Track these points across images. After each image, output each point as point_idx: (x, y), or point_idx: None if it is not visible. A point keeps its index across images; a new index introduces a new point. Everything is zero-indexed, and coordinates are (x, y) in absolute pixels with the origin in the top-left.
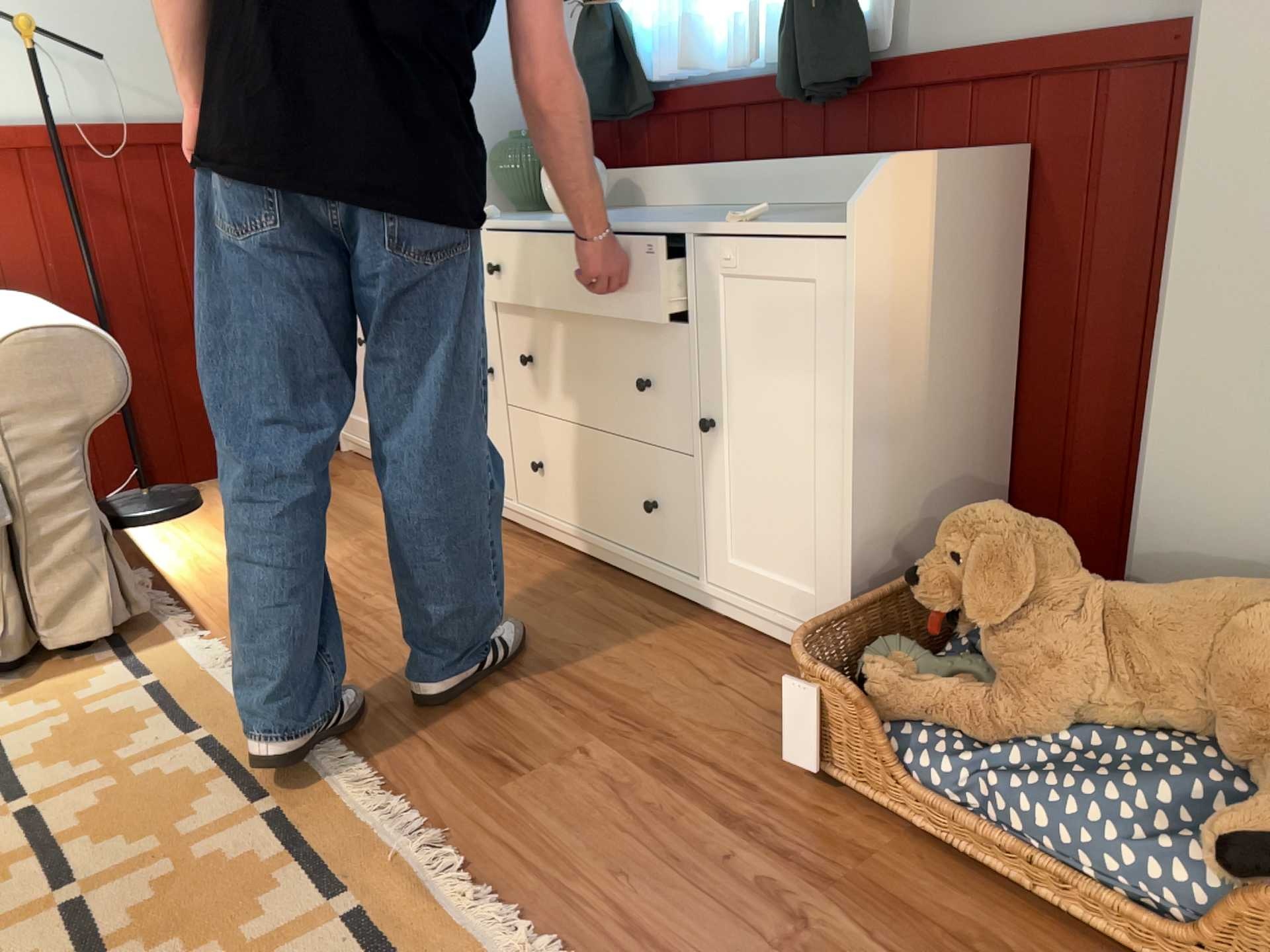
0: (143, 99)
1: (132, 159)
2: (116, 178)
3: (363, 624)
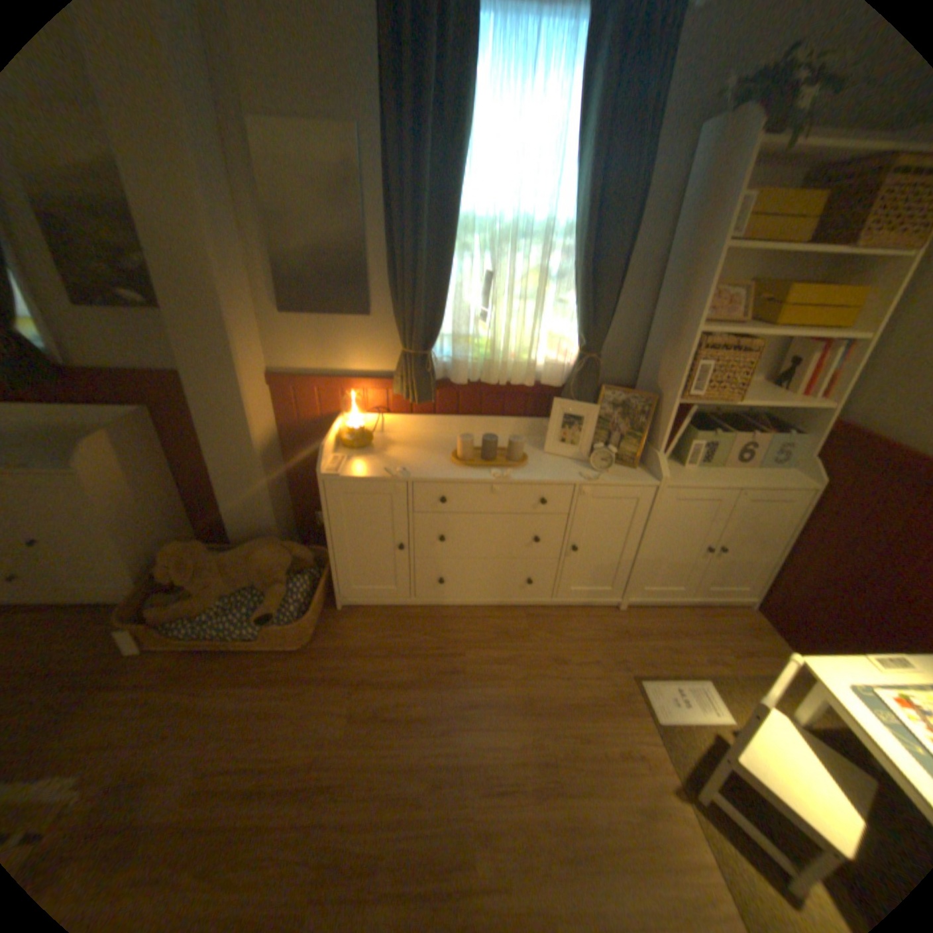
0: None
1: None
2: None
3: None
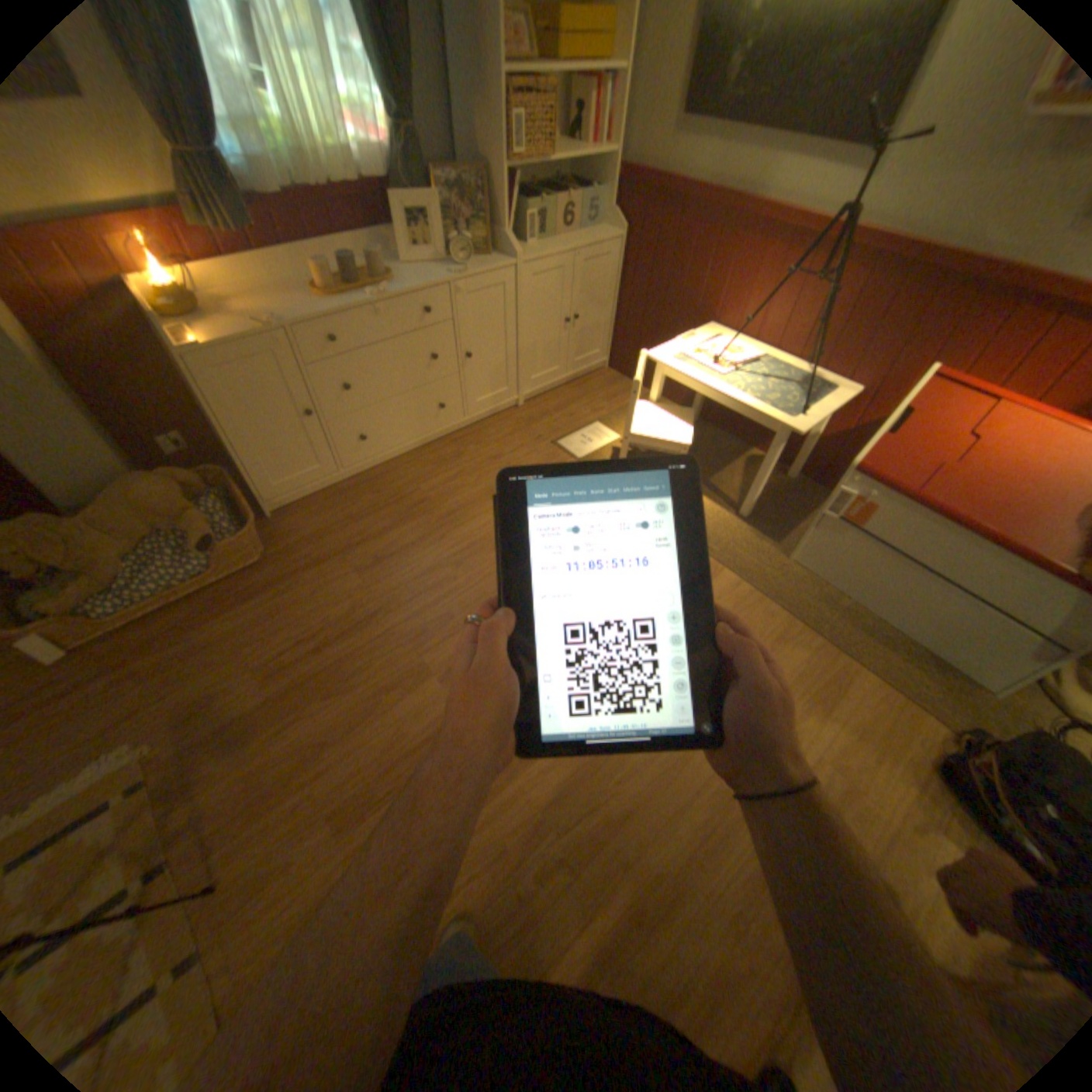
0: None
1: None
2: None
3: None
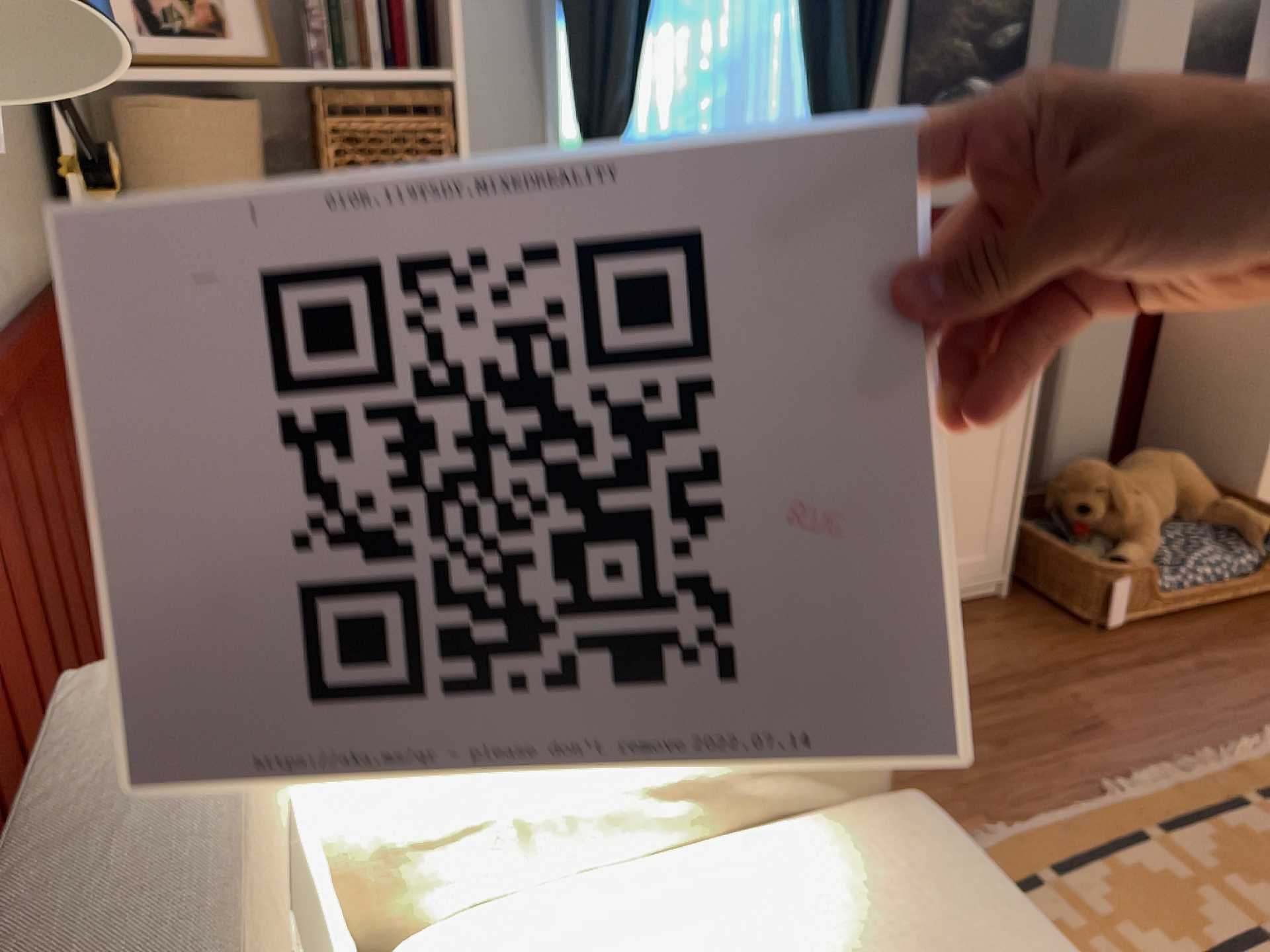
0: (10, 271)
1: (14, 395)
2: (13, 442)
3: None
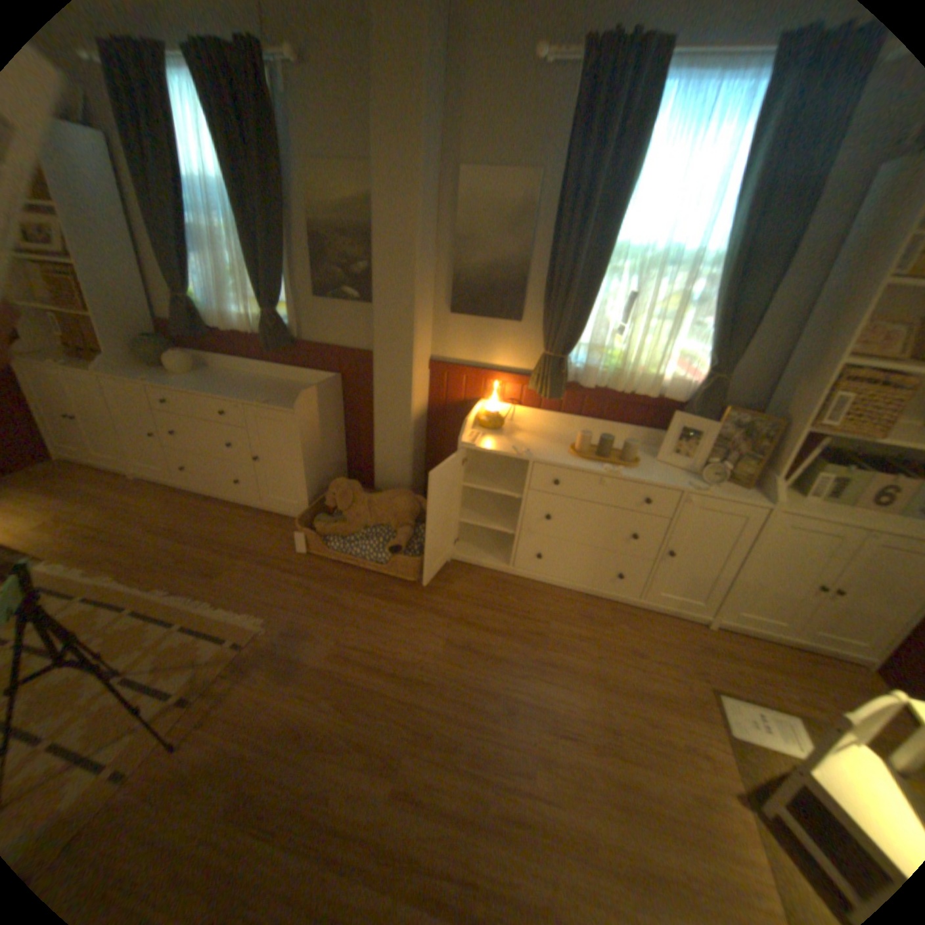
0: None
1: None
2: None
3: (123, 544)
